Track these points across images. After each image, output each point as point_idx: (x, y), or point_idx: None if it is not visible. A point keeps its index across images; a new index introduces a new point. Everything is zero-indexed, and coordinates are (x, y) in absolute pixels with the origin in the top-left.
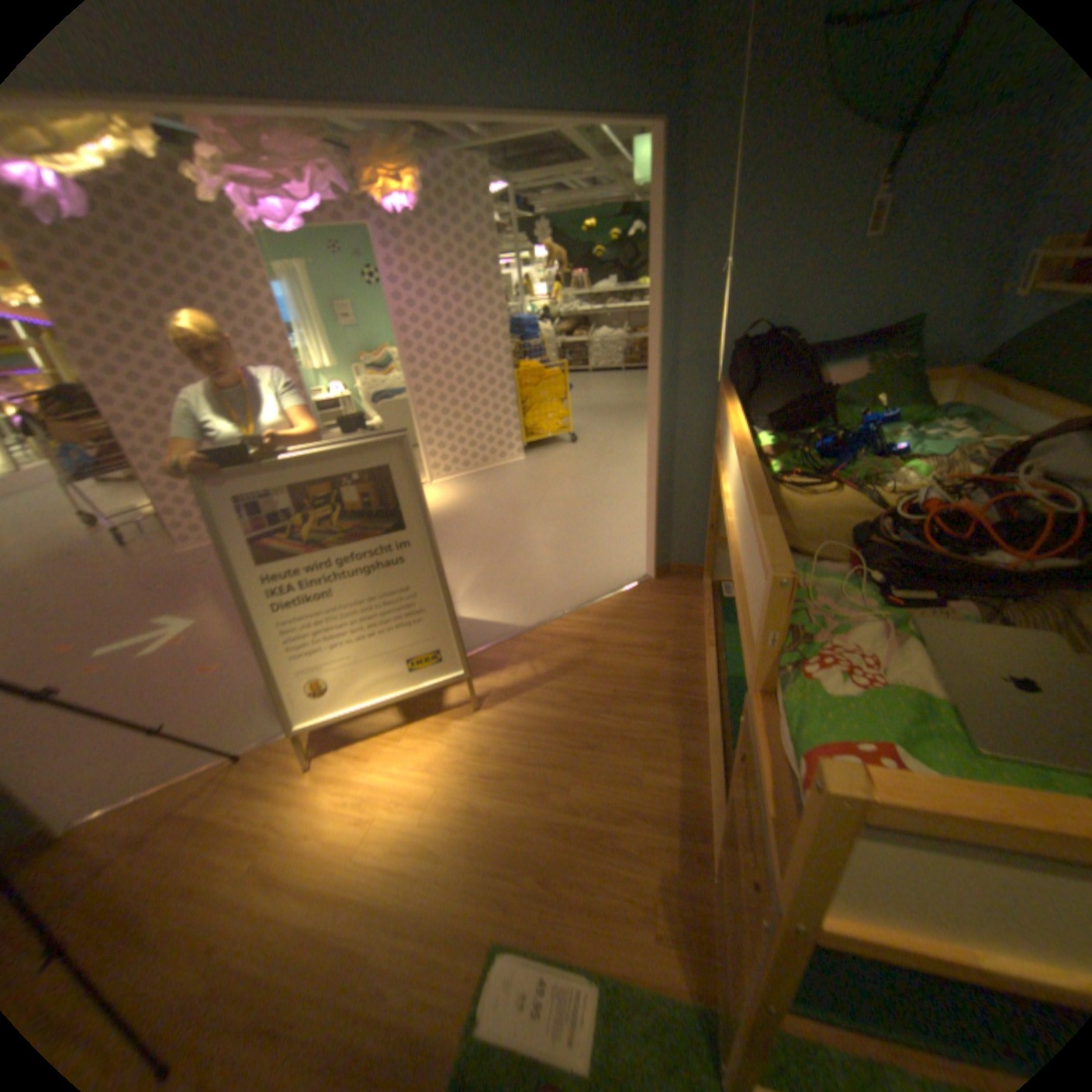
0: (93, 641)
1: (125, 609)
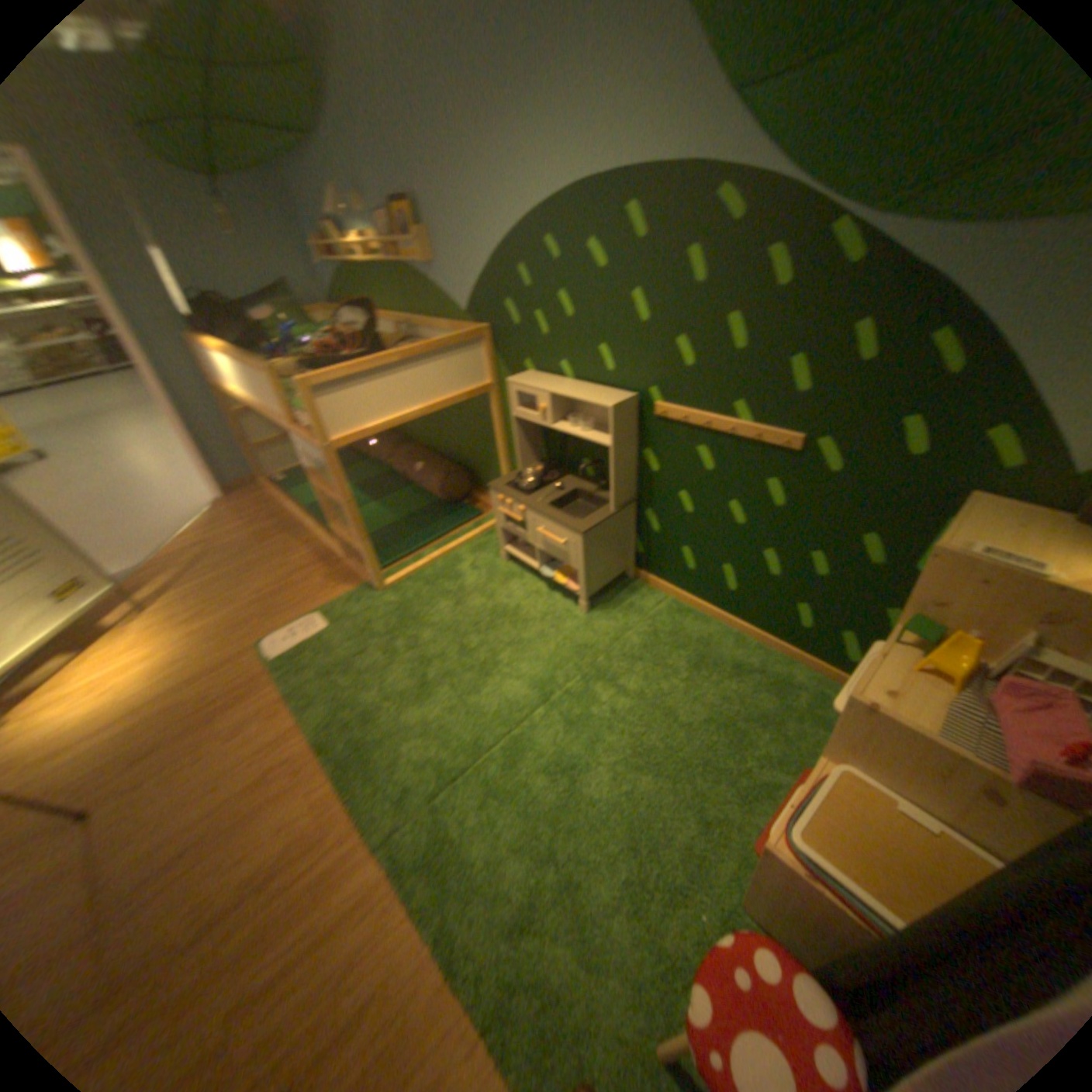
0: None
1: None
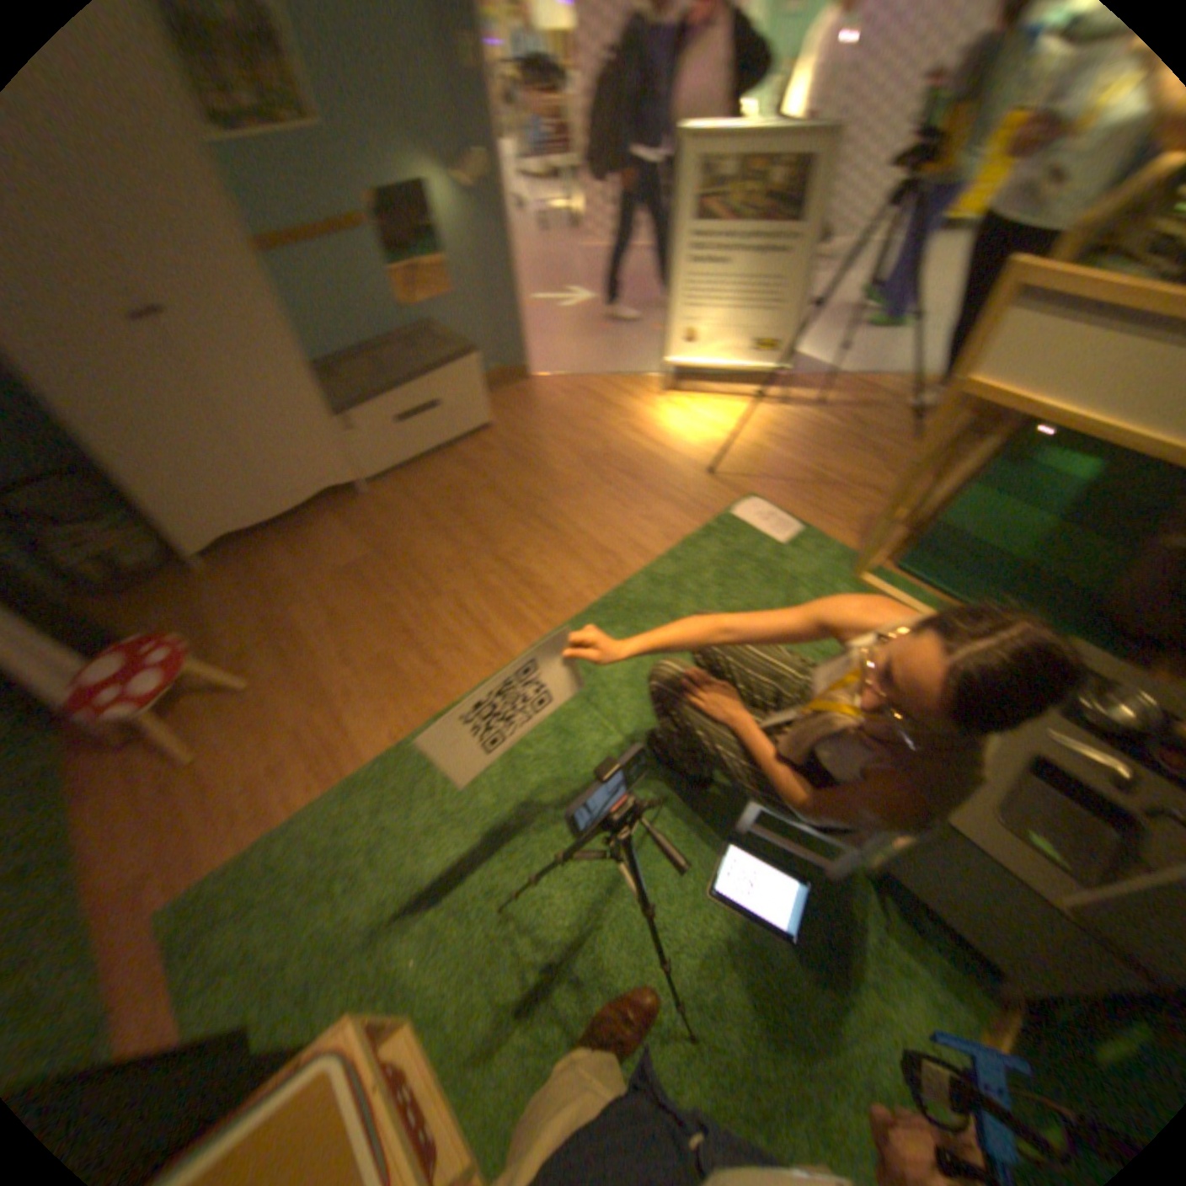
0: (528, 290)
1: (545, 277)
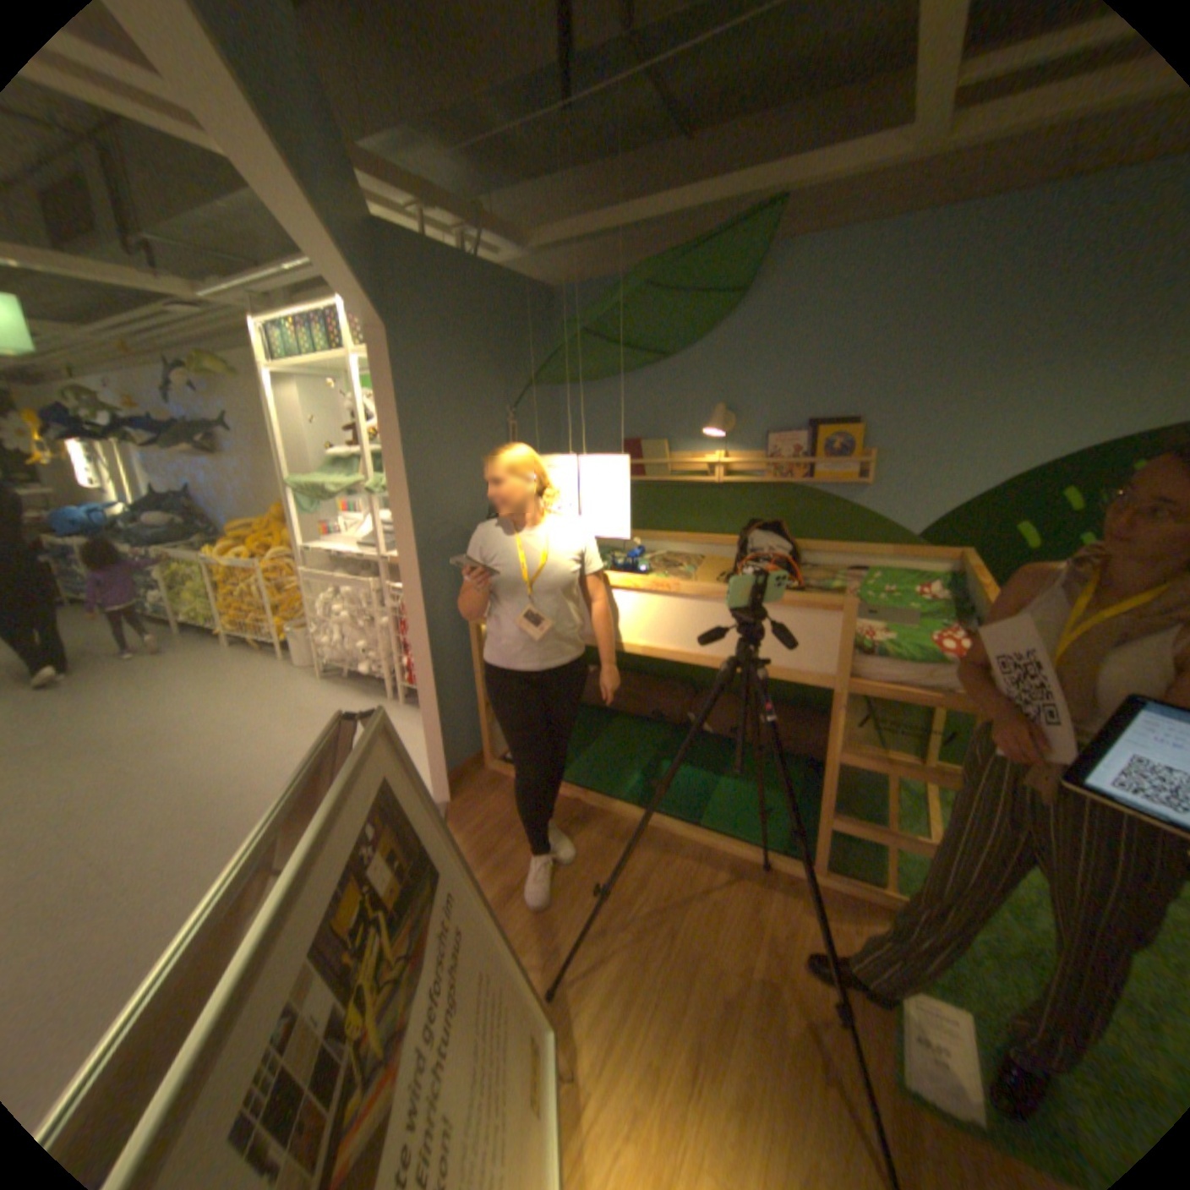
0: None
1: None
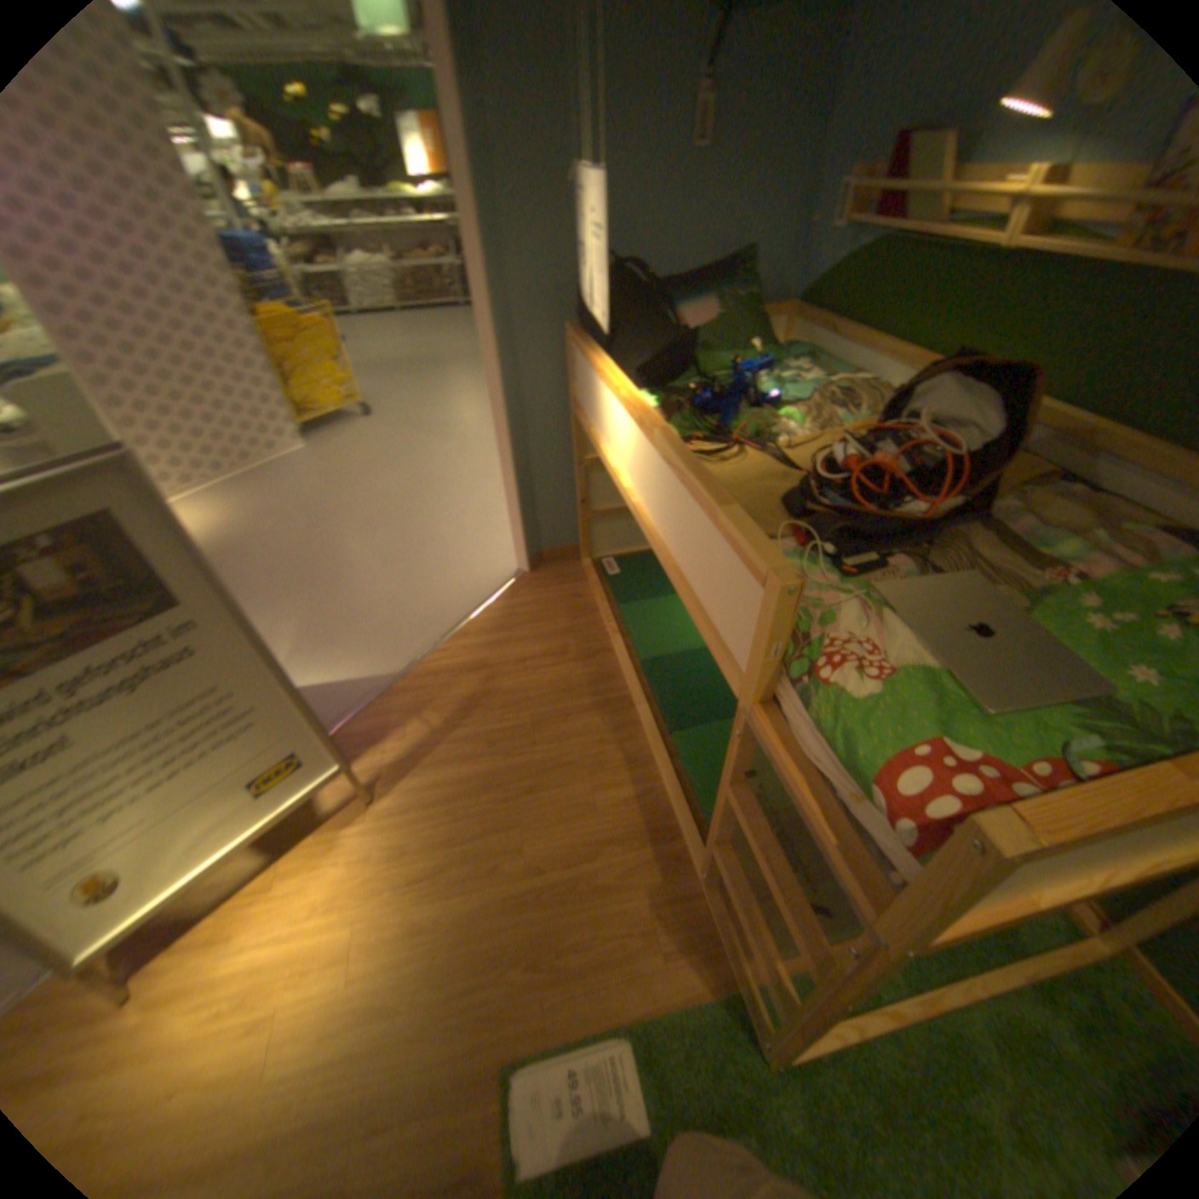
0: None
1: None
